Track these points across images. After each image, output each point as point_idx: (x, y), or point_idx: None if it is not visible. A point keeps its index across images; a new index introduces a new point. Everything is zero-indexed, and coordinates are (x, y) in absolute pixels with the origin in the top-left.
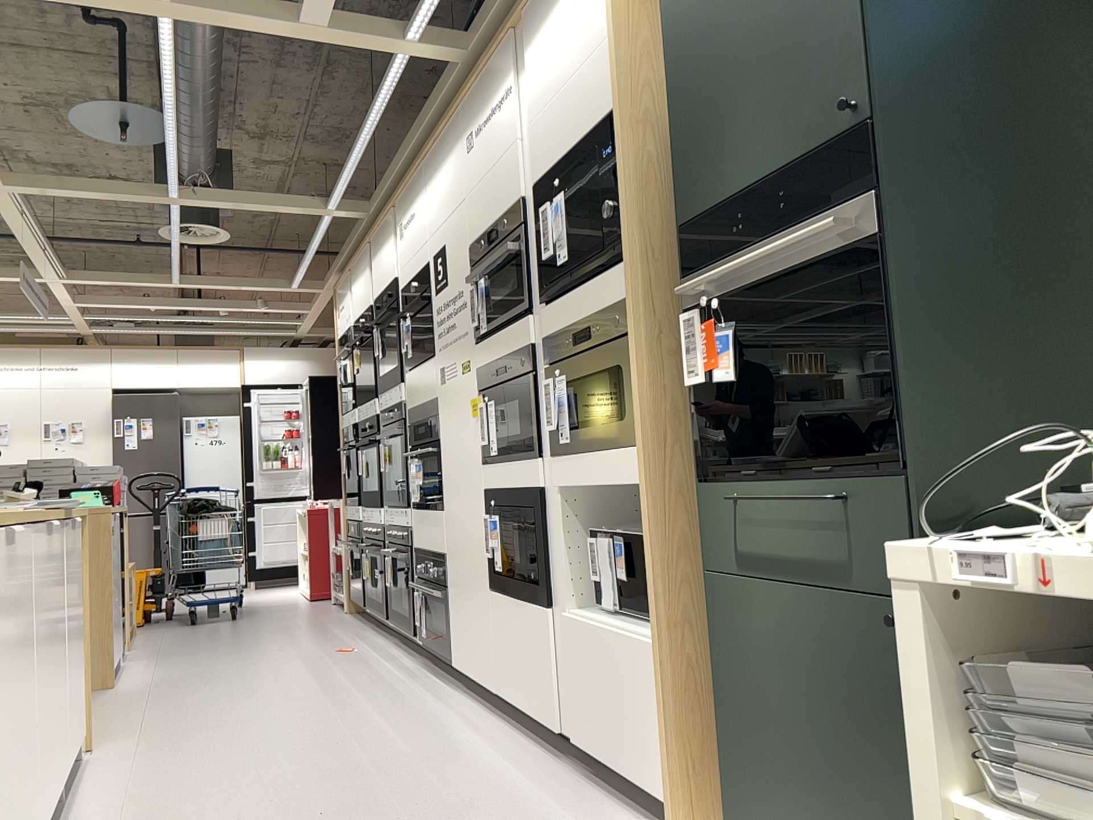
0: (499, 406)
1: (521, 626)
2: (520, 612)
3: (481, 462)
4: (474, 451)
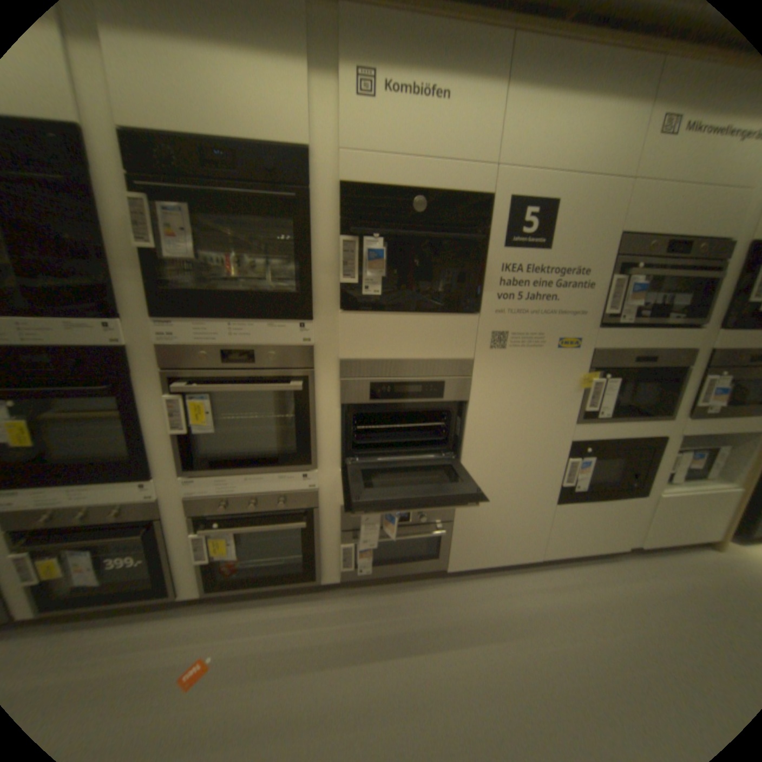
0: (627, 383)
1: (603, 514)
2: (605, 507)
3: (576, 421)
4: (565, 413)
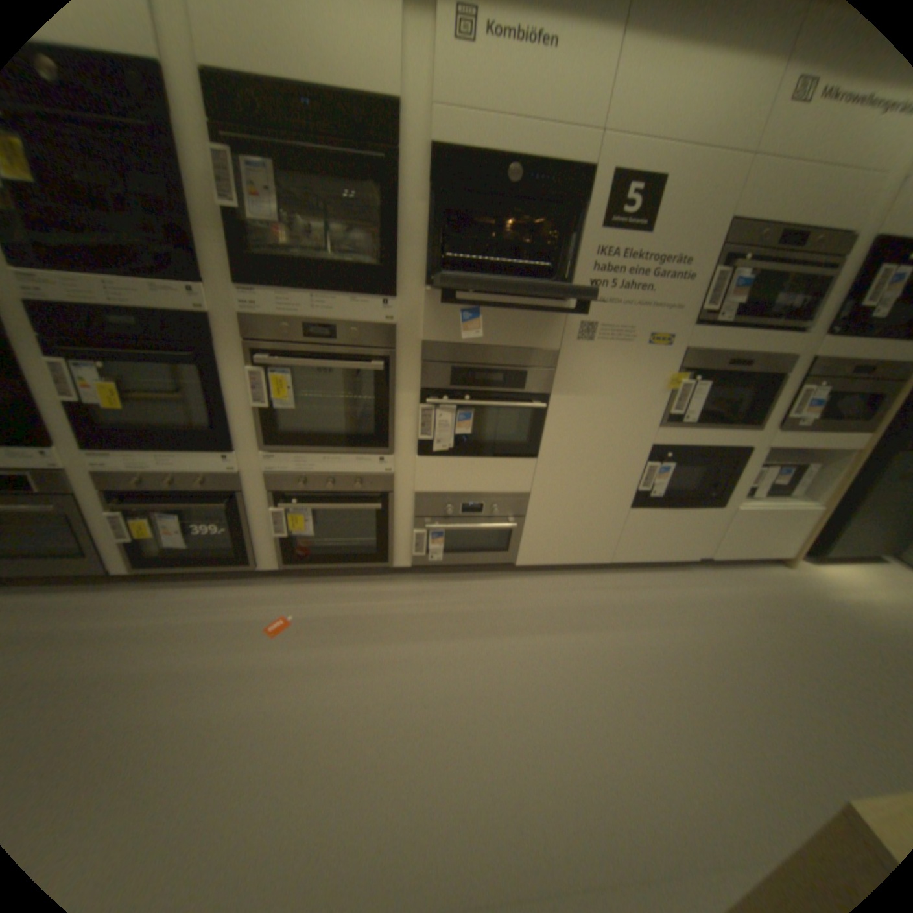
0: (717, 387)
1: (676, 522)
2: (679, 515)
3: (659, 424)
4: (648, 414)
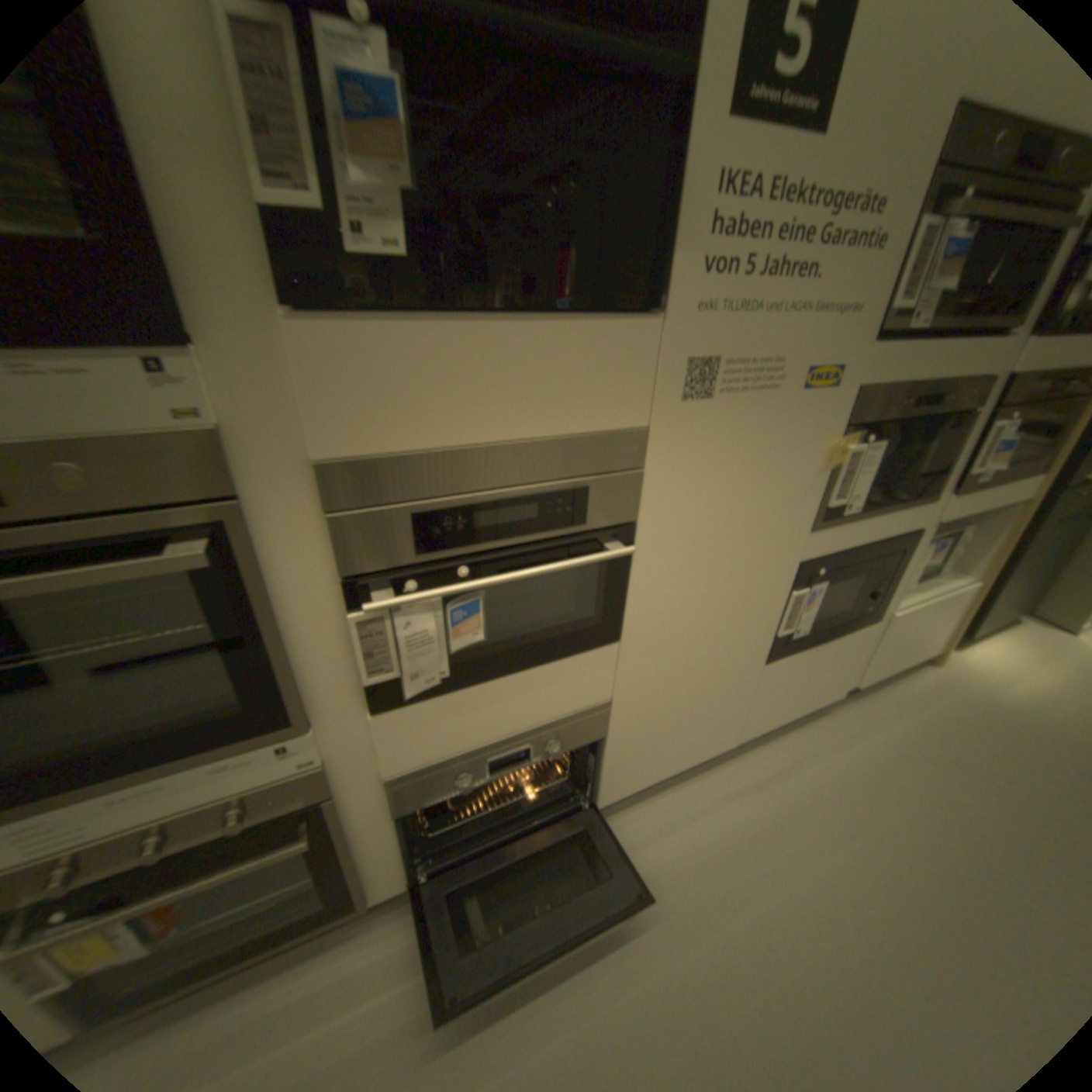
0: (893, 447)
1: (823, 660)
2: (828, 650)
3: (812, 528)
4: (797, 515)
